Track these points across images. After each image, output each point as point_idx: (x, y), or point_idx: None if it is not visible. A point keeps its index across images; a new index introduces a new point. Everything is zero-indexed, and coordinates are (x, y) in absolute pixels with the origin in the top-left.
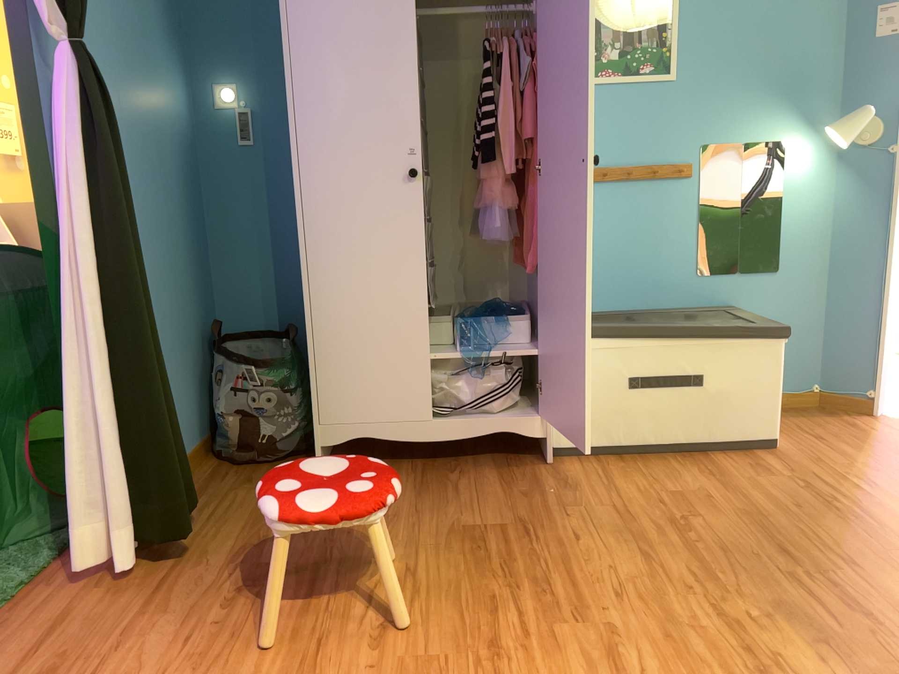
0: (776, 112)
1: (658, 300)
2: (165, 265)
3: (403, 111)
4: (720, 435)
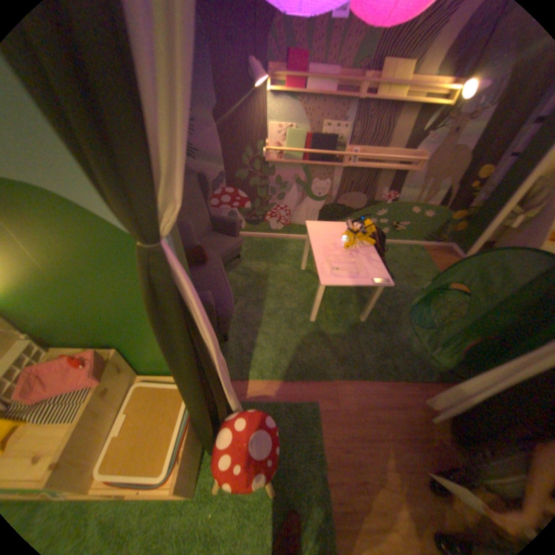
0: None
1: None
2: None
3: None
4: None
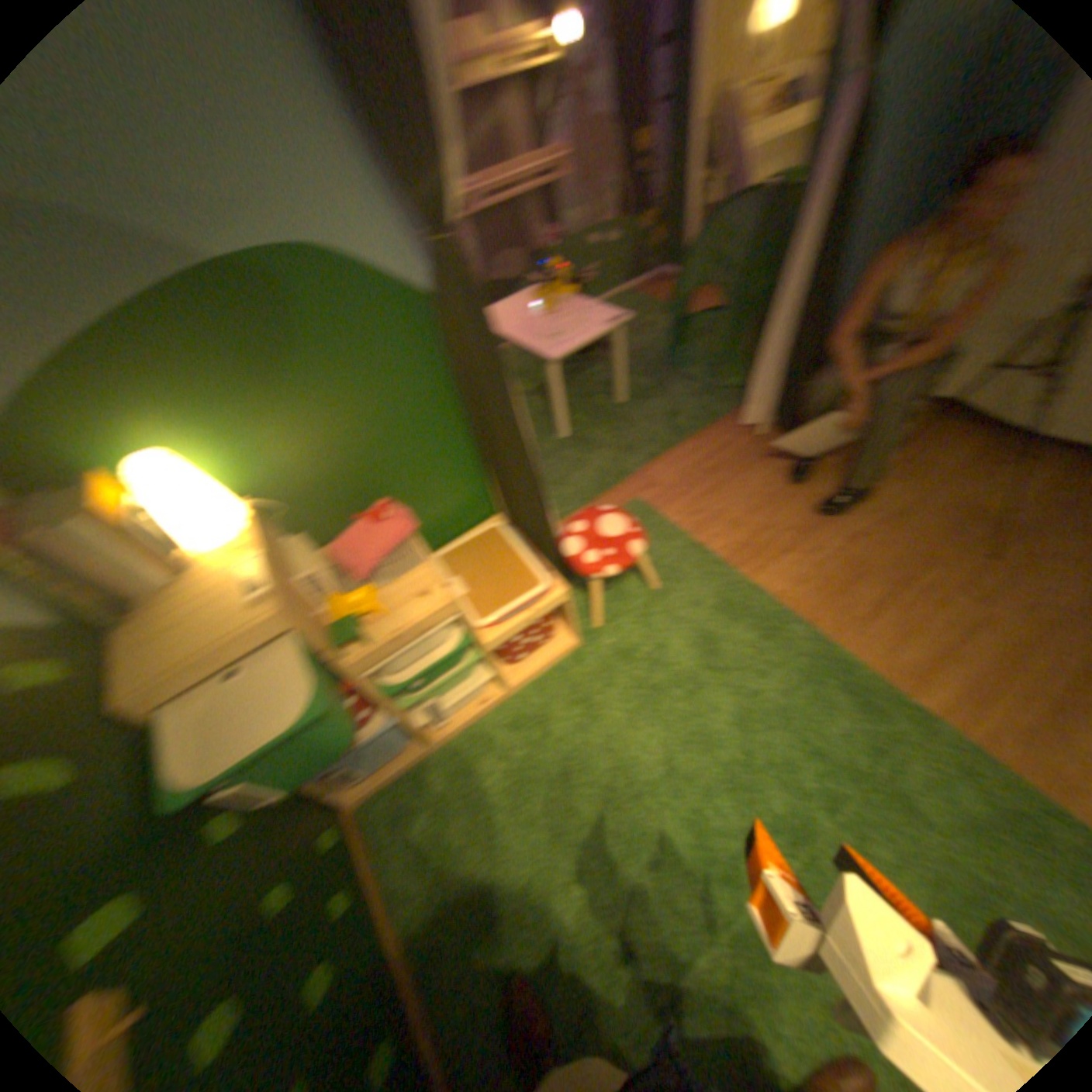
0: None
1: None
2: (883, 221)
3: None
4: None
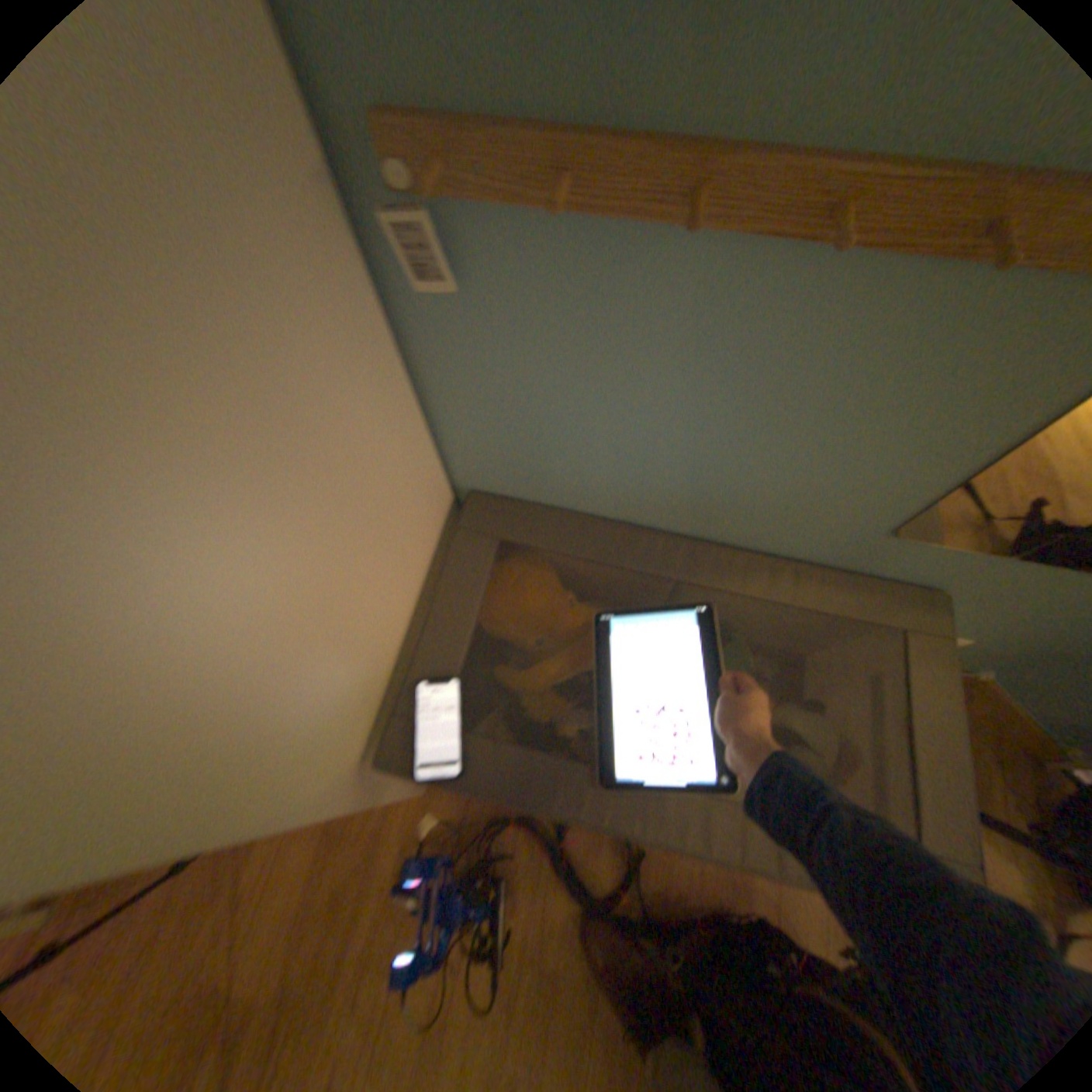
0: None
1: (757, 543)
2: None
3: None
4: None
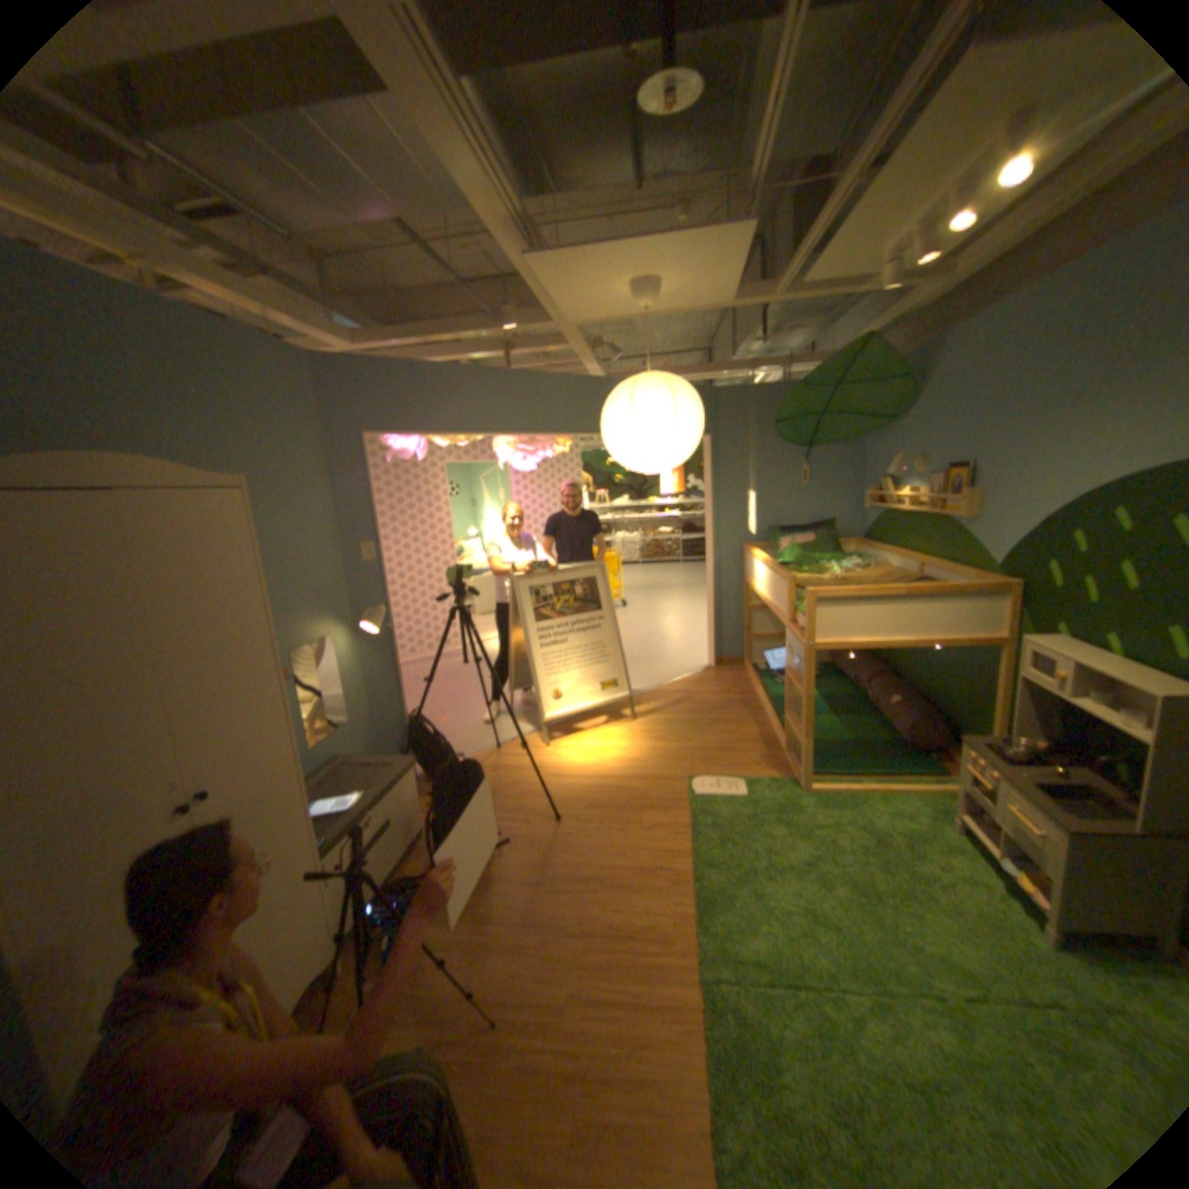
0: (321, 617)
1: None
2: None
3: (154, 747)
4: (402, 850)
